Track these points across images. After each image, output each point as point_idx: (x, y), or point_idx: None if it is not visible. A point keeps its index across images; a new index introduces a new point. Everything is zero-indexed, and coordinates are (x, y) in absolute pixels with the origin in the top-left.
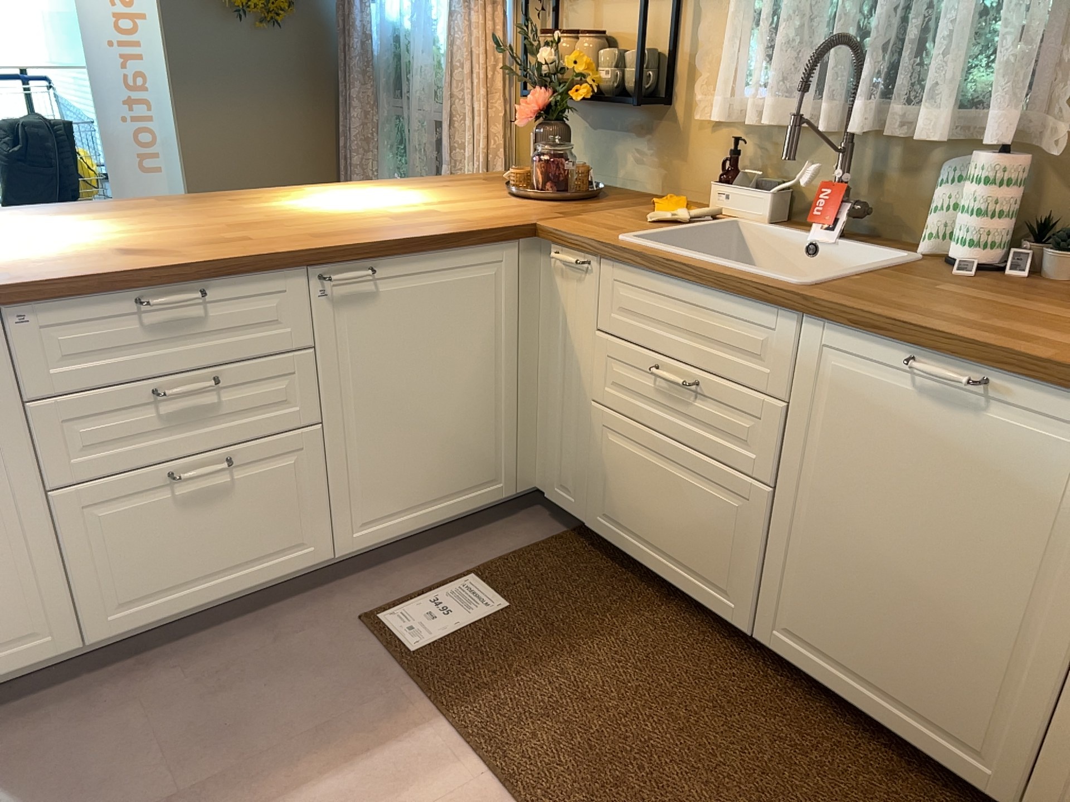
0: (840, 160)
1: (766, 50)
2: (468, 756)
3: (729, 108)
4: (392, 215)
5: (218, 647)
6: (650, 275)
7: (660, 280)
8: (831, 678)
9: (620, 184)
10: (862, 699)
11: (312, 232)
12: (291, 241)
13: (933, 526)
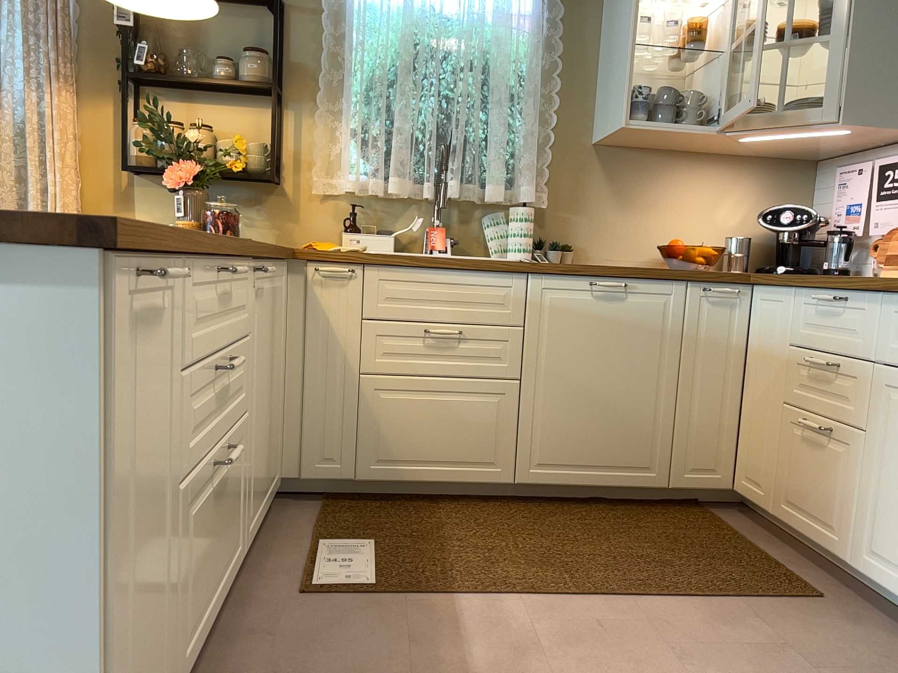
0: (439, 212)
1: (380, 148)
2: (498, 600)
3: (355, 182)
4: None
5: (230, 672)
6: (414, 270)
7: (423, 272)
8: (571, 478)
9: None
10: (590, 479)
11: None
12: None
13: (613, 362)
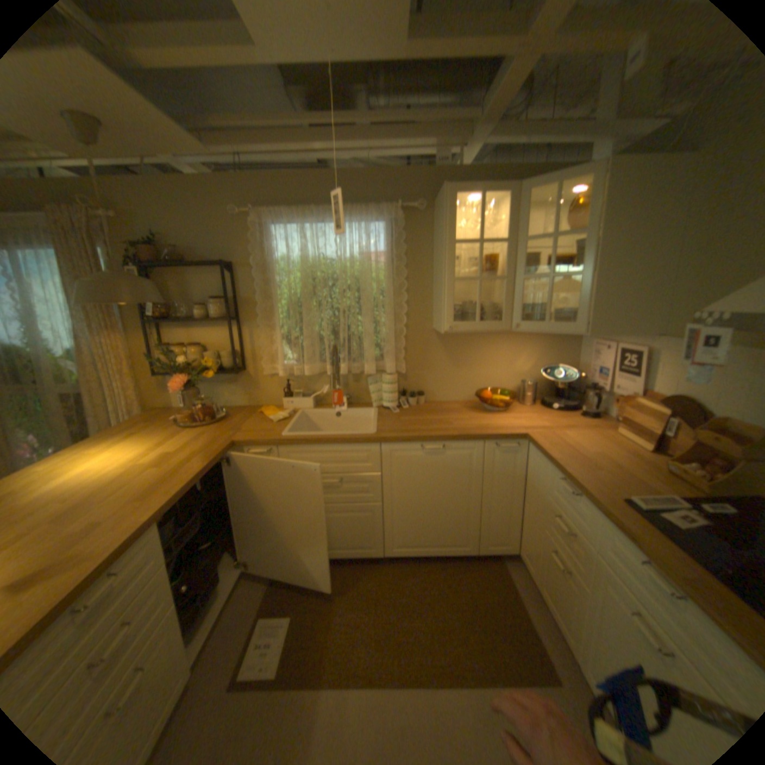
0: (338, 383)
1: (297, 349)
2: (346, 694)
3: (285, 370)
4: (148, 466)
5: None
6: (308, 447)
7: (314, 447)
8: (417, 554)
9: (223, 406)
10: (429, 554)
11: (129, 498)
12: (131, 511)
13: (438, 491)
